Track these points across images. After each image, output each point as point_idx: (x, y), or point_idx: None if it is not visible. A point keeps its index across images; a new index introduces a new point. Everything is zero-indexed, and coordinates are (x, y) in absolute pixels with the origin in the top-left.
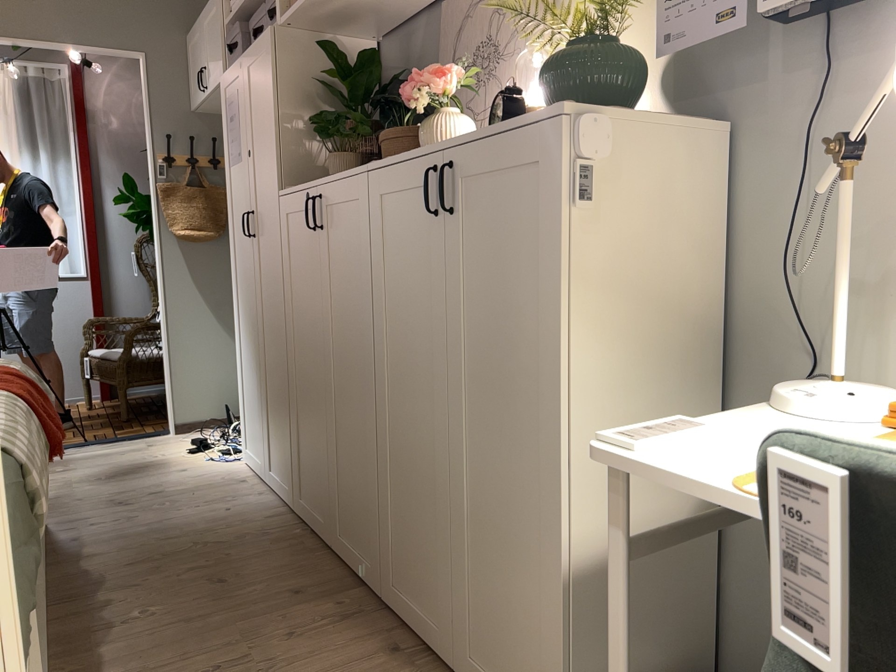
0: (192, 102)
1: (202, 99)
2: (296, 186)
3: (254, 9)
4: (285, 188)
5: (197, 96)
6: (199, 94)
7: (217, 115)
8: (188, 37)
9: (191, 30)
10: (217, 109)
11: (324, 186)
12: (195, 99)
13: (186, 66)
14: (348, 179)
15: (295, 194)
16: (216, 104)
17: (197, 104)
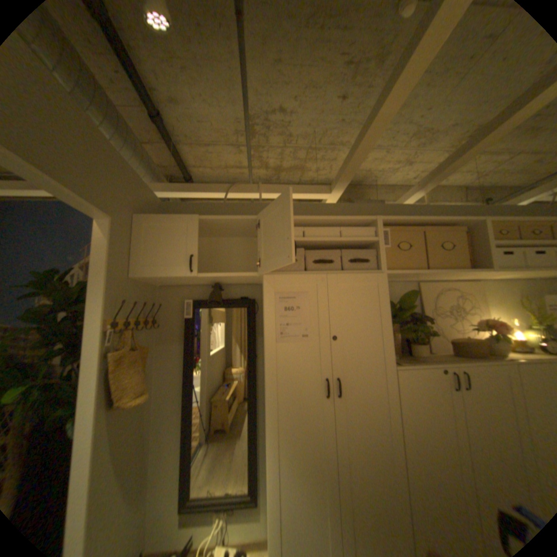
0: (139, 271)
1: (178, 276)
2: (421, 365)
3: (300, 244)
4: (404, 366)
5: (166, 271)
6: (171, 270)
7: (141, 282)
8: (143, 217)
9: (156, 215)
10: (154, 280)
11: (471, 368)
12: (153, 271)
13: (131, 239)
14: (498, 367)
15: (427, 370)
16: (174, 279)
17: (158, 276)
